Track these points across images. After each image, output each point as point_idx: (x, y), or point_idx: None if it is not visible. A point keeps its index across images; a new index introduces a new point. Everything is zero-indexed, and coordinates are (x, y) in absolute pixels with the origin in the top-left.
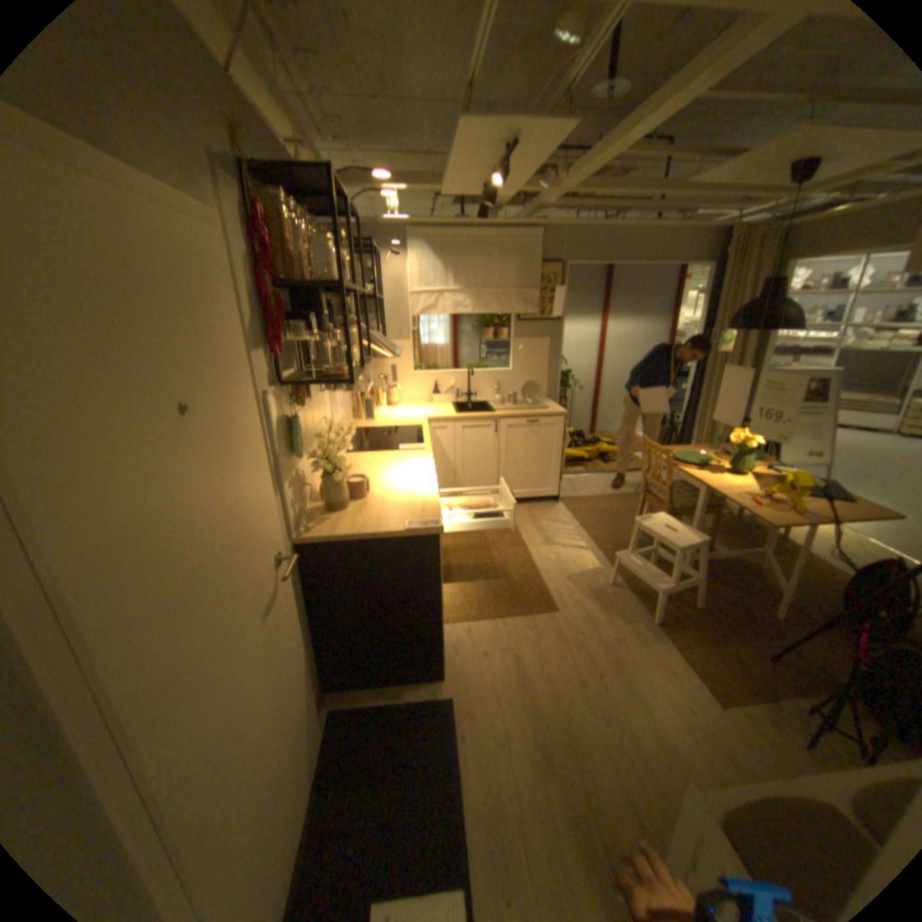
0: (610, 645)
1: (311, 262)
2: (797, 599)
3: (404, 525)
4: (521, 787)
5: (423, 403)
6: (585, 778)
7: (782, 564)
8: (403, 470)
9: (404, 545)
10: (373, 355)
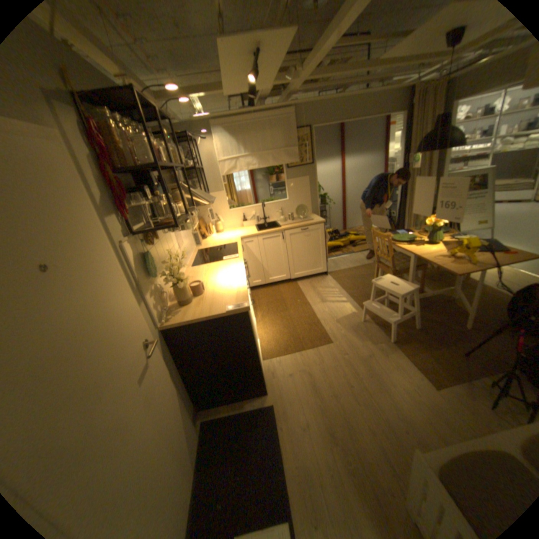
0: (365, 359)
1: (137, 152)
2: (478, 315)
3: (225, 308)
4: (318, 454)
5: (238, 227)
6: (356, 444)
7: (468, 294)
8: (225, 272)
9: (227, 321)
10: (197, 204)
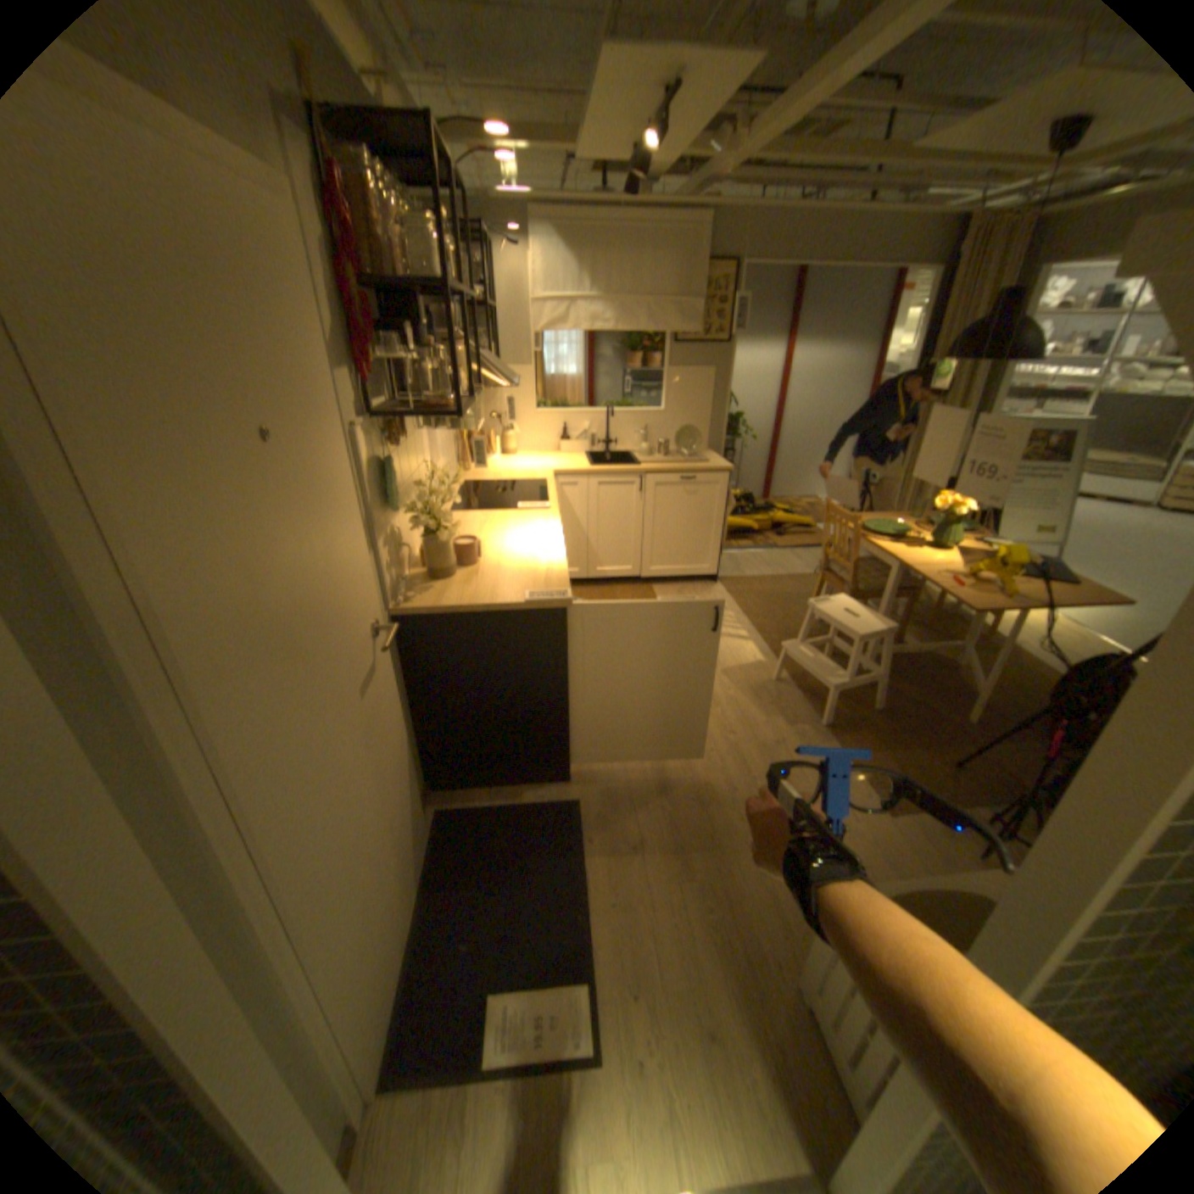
0: (768, 748)
1: (405, 251)
2: (997, 701)
3: (526, 596)
4: (656, 891)
5: (548, 451)
6: (729, 884)
7: (986, 662)
8: (523, 534)
9: (525, 621)
10: (485, 383)
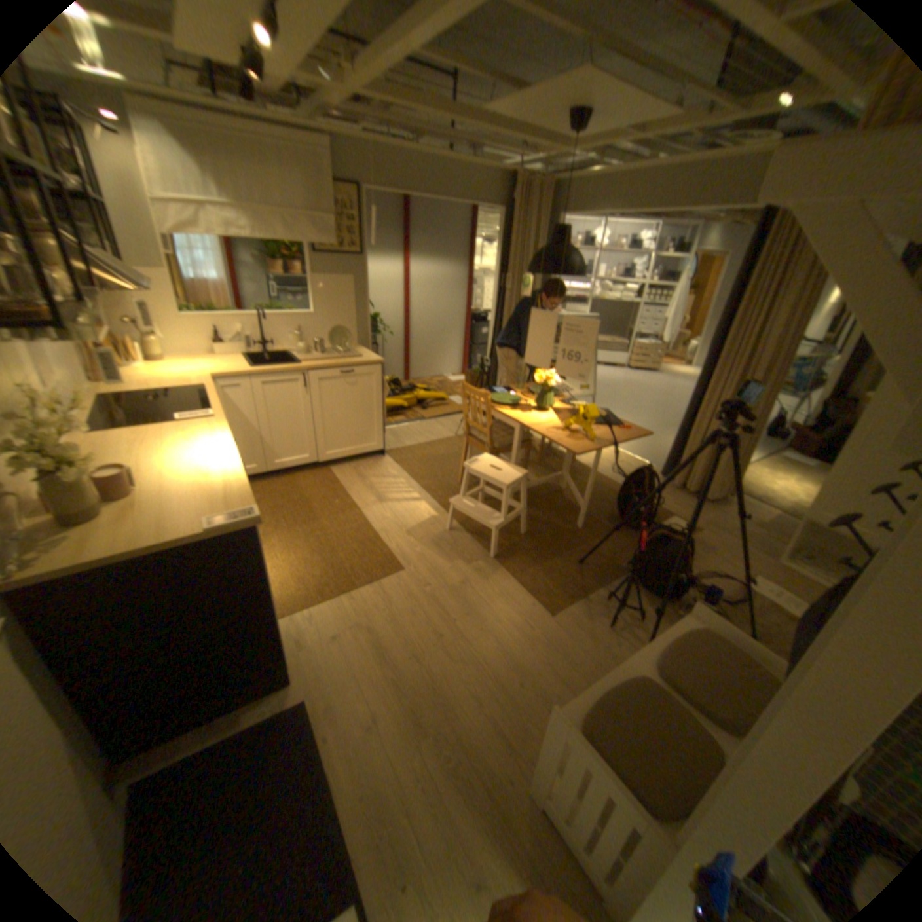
0: (457, 588)
1: None
2: (588, 508)
3: (203, 522)
4: (396, 762)
5: (203, 355)
6: (455, 724)
7: (575, 481)
8: (188, 447)
9: (207, 549)
10: (104, 286)
